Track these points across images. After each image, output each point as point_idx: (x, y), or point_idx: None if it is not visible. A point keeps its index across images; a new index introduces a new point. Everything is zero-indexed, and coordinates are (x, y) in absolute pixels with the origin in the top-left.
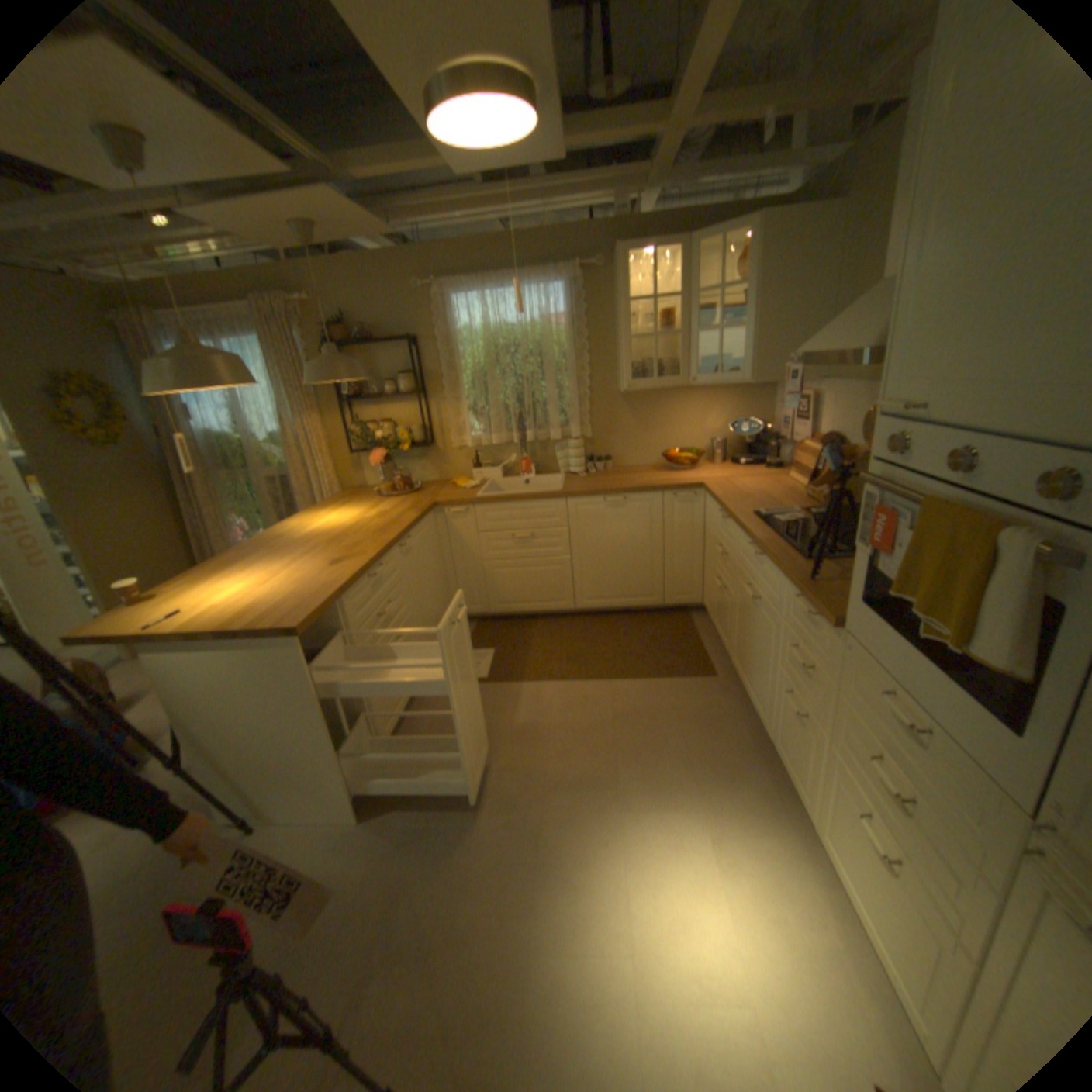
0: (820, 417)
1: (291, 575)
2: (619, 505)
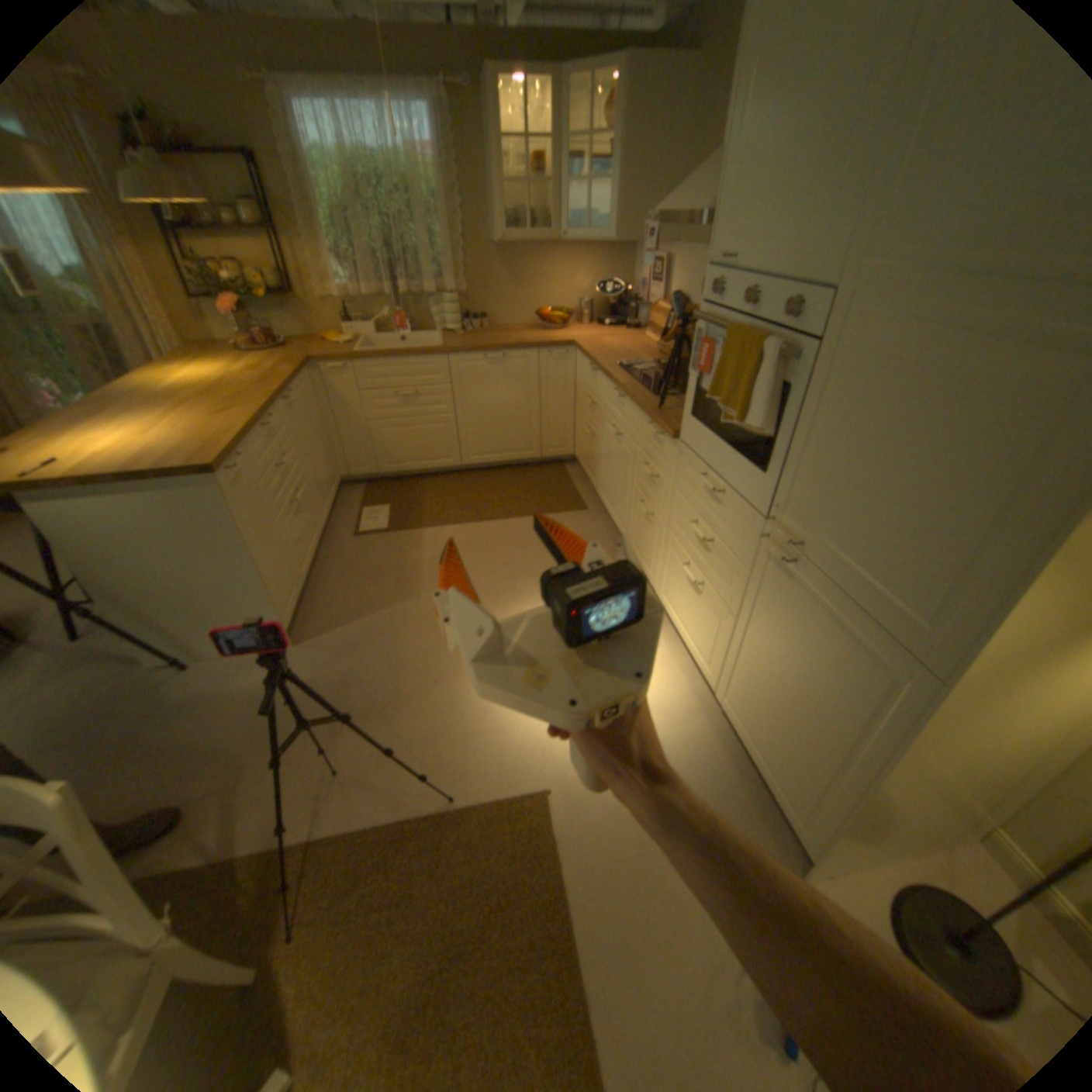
0: (671, 281)
1: (176, 424)
2: (500, 362)
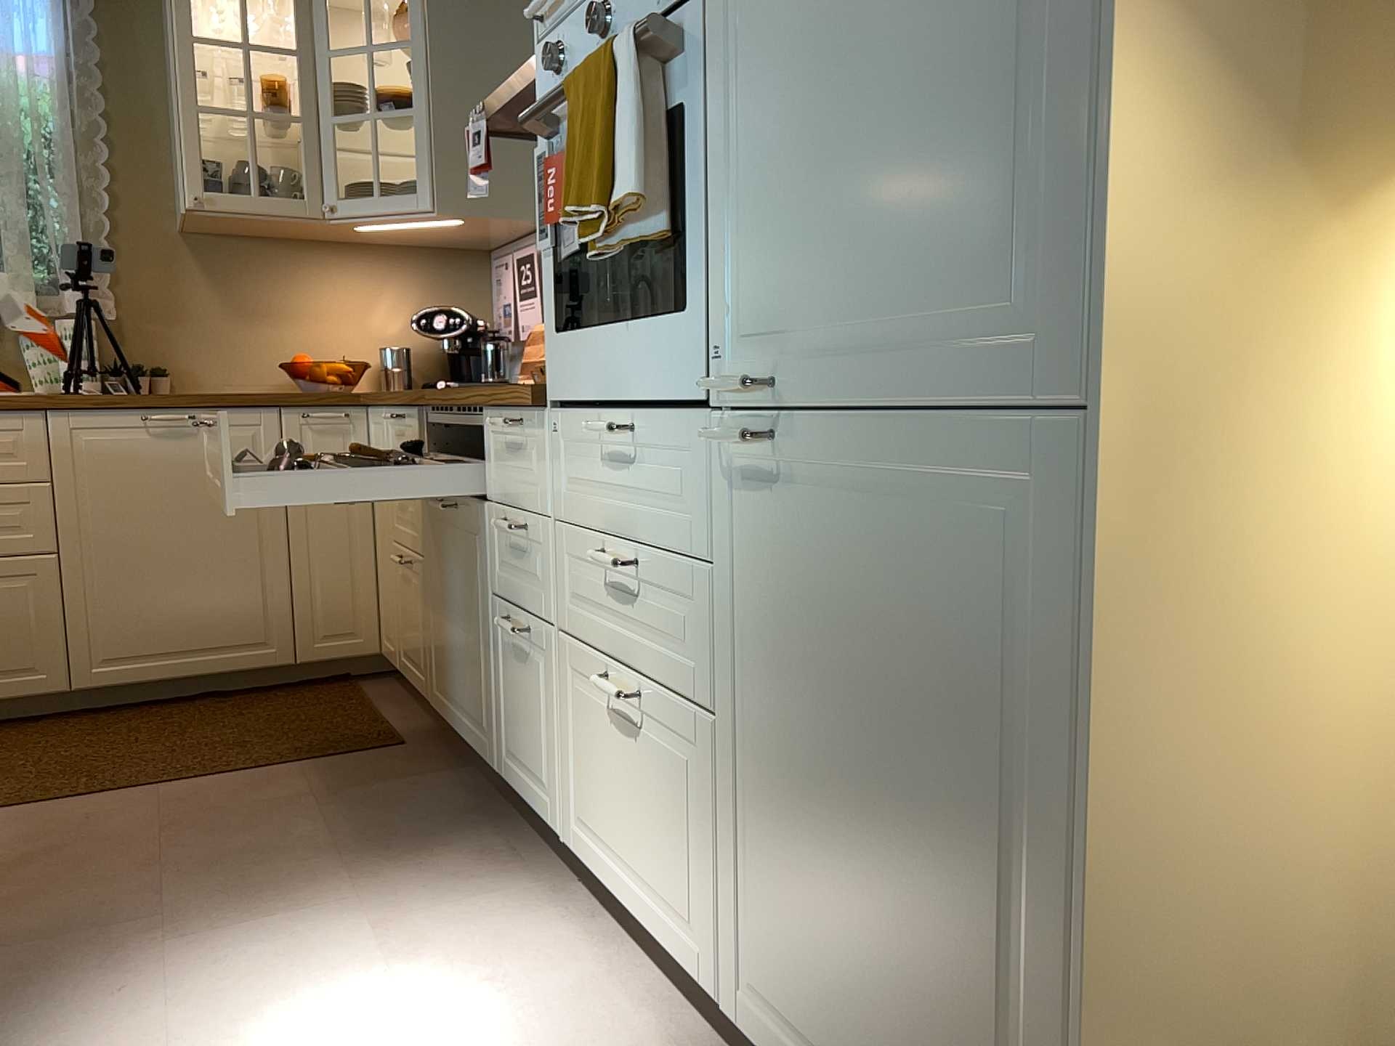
0: None
1: None
2: (183, 432)
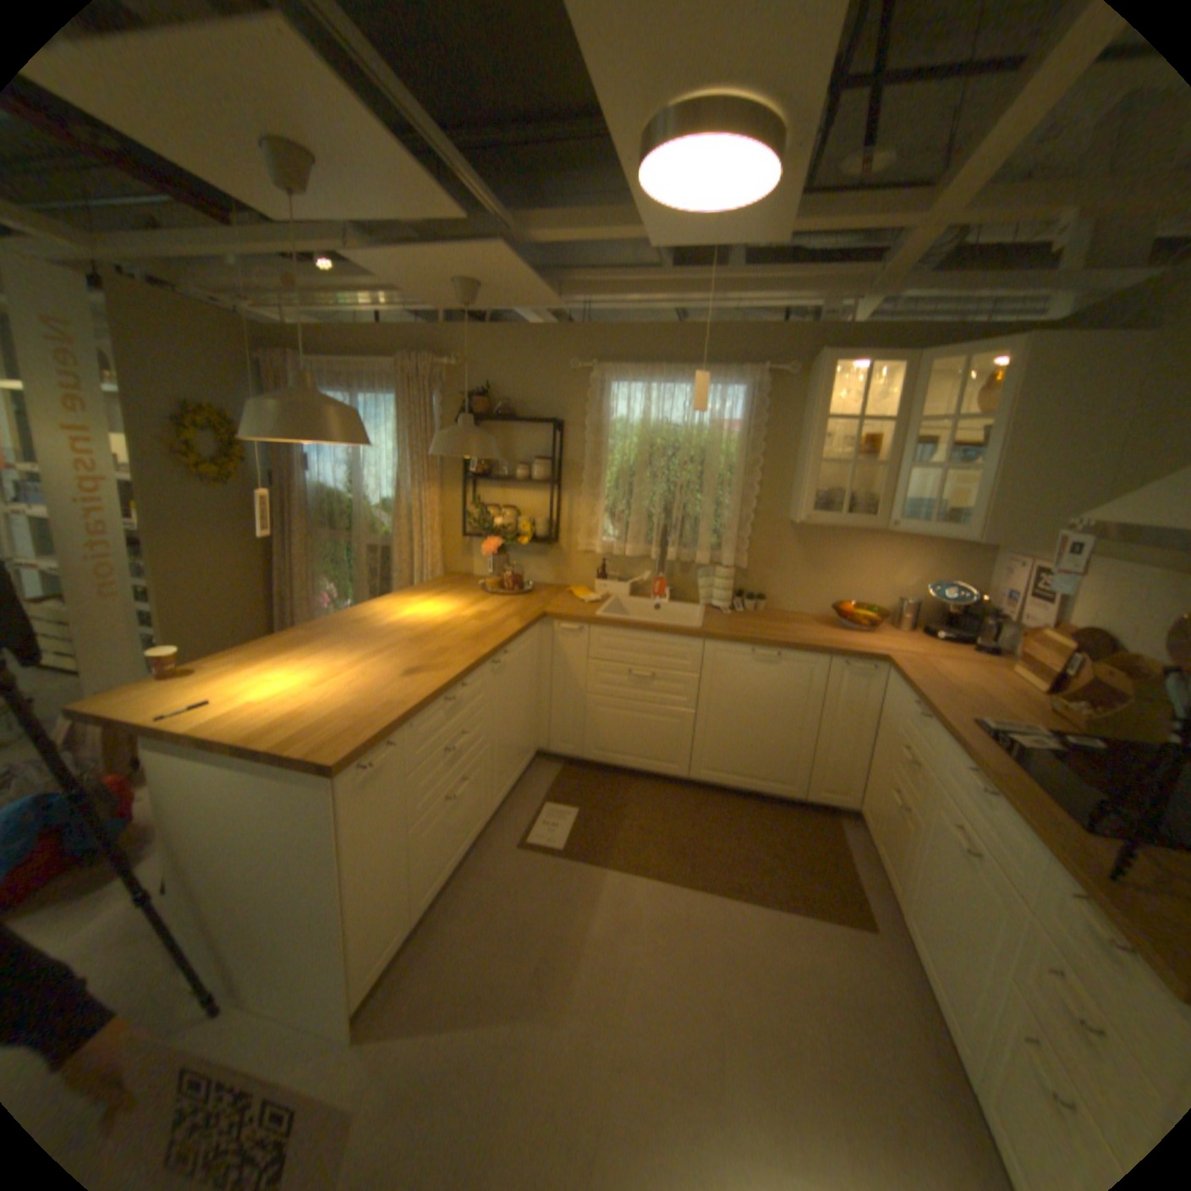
0: (1076, 603)
1: (355, 679)
2: (772, 661)
